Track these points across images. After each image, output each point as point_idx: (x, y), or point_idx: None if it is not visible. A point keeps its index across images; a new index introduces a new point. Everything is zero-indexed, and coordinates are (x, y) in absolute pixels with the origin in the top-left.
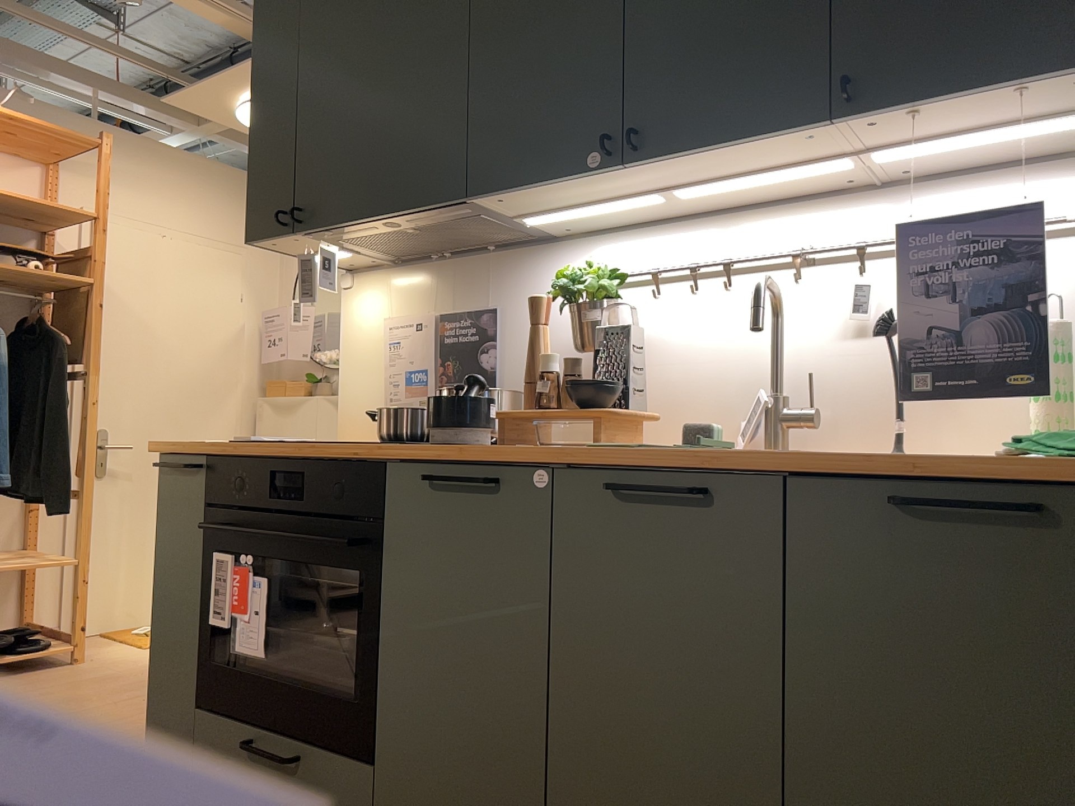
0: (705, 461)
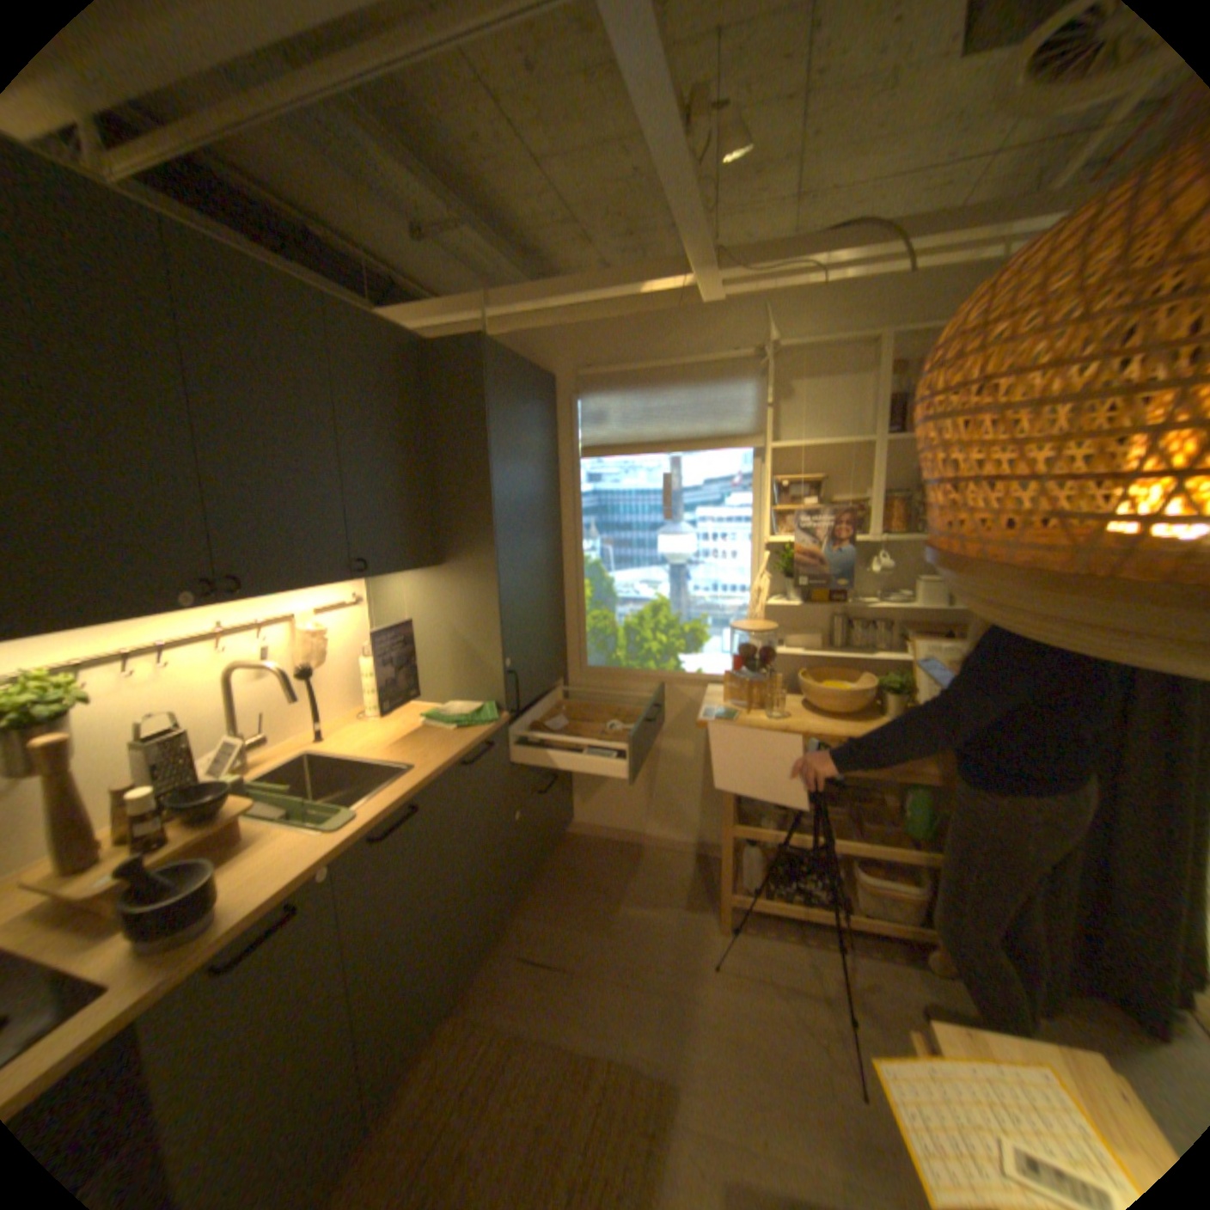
0: (411, 793)
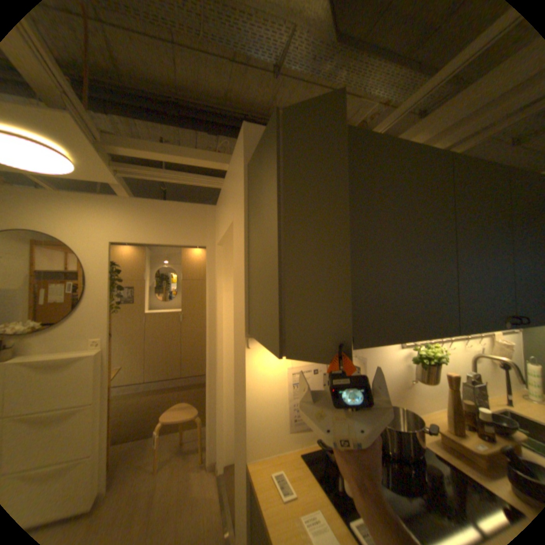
0: None
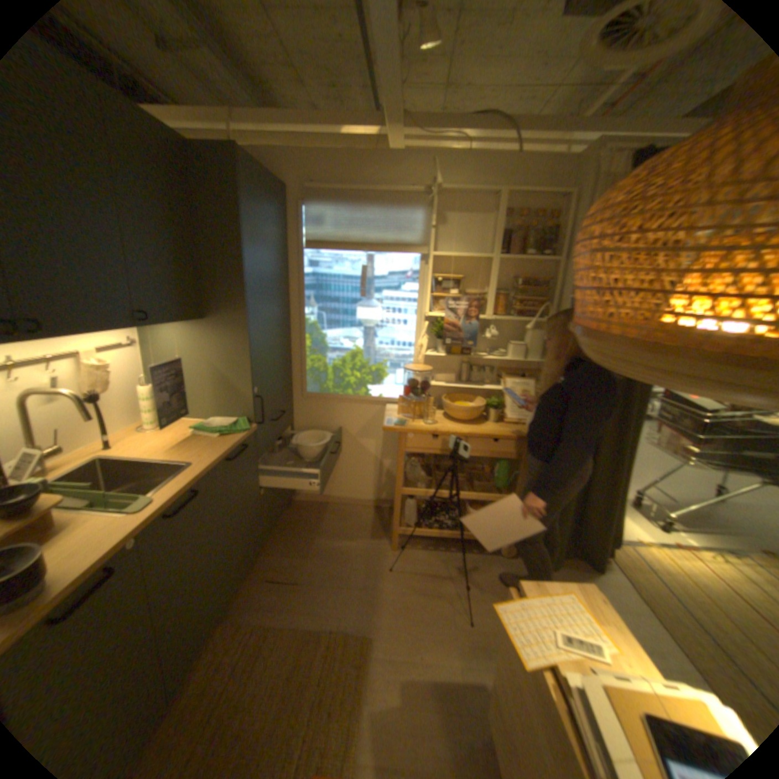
0: (193, 483)
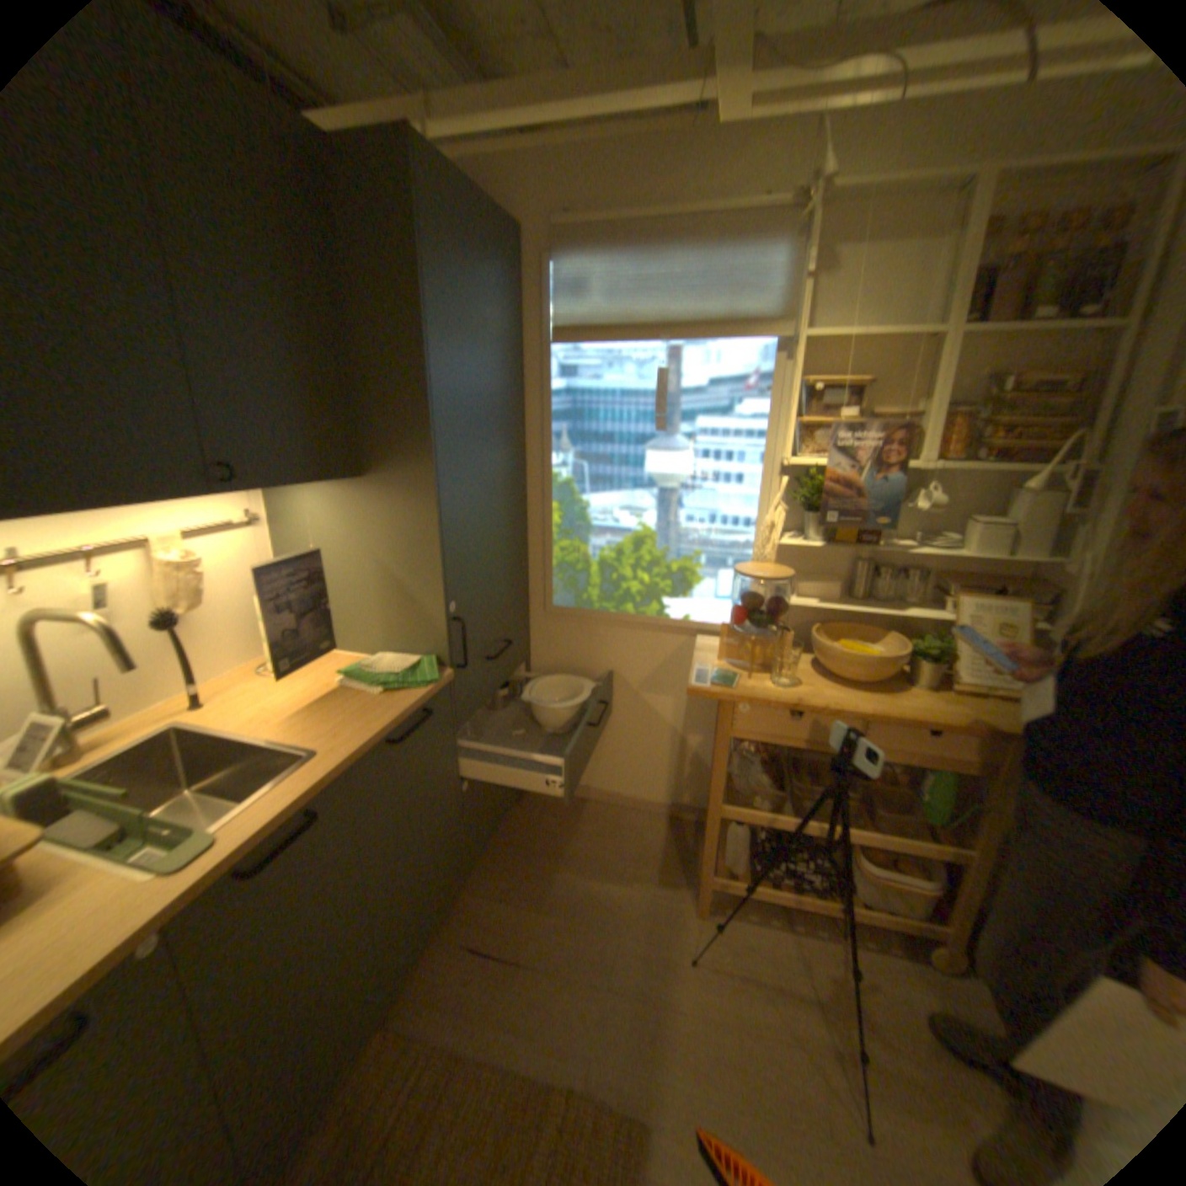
0: (307, 796)
